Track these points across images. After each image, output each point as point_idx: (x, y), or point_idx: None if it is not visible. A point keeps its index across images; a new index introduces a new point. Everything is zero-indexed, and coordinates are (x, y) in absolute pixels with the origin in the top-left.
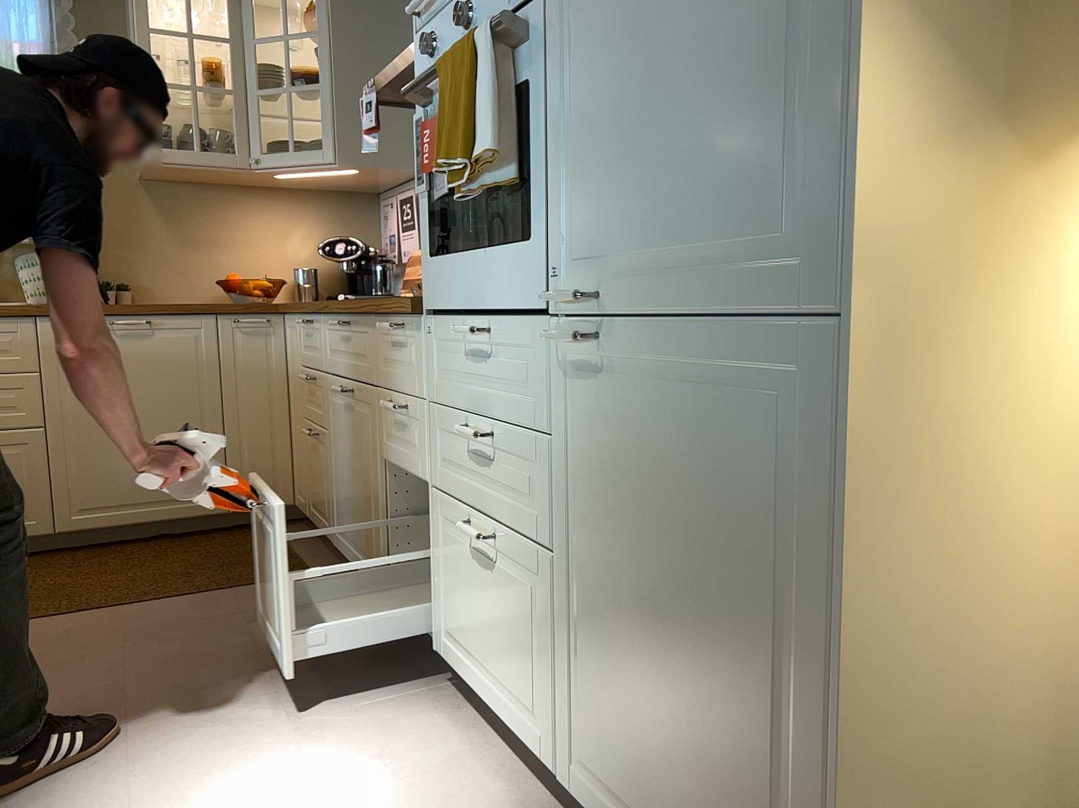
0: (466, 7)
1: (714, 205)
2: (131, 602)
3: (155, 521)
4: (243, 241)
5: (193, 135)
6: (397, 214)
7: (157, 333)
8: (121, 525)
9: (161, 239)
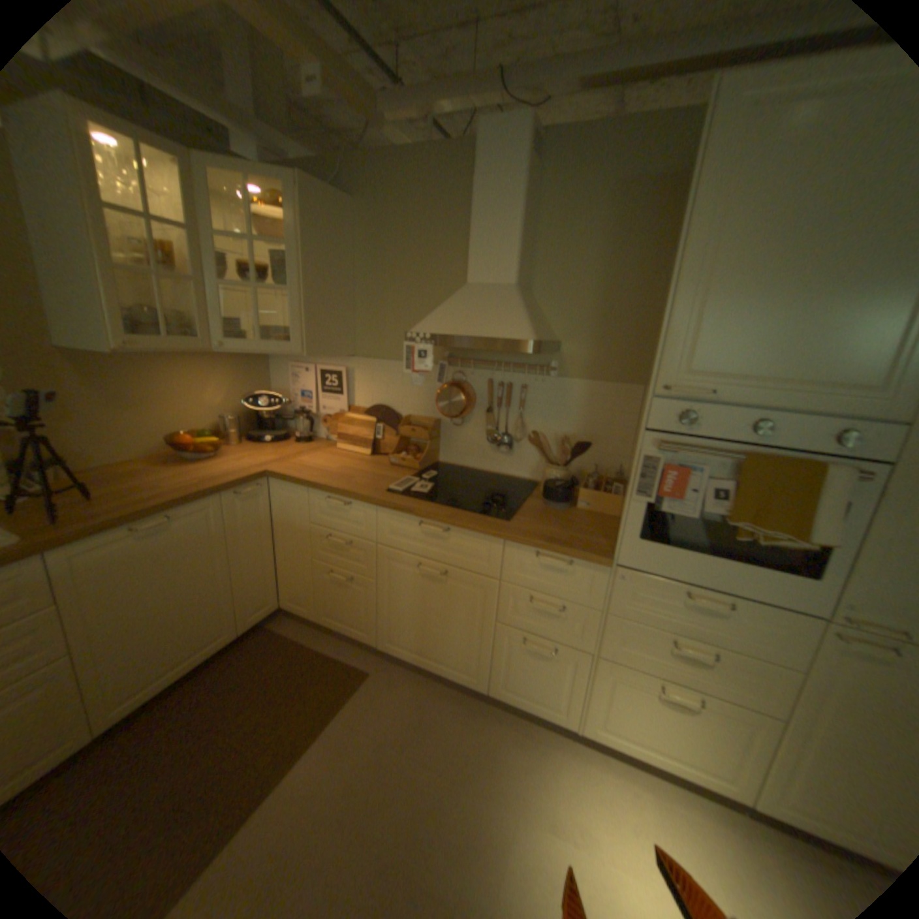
0: (772, 427)
1: None
2: (272, 778)
3: (184, 674)
4: (169, 397)
5: (150, 318)
6: (315, 379)
7: (173, 524)
8: (156, 694)
9: (88, 406)
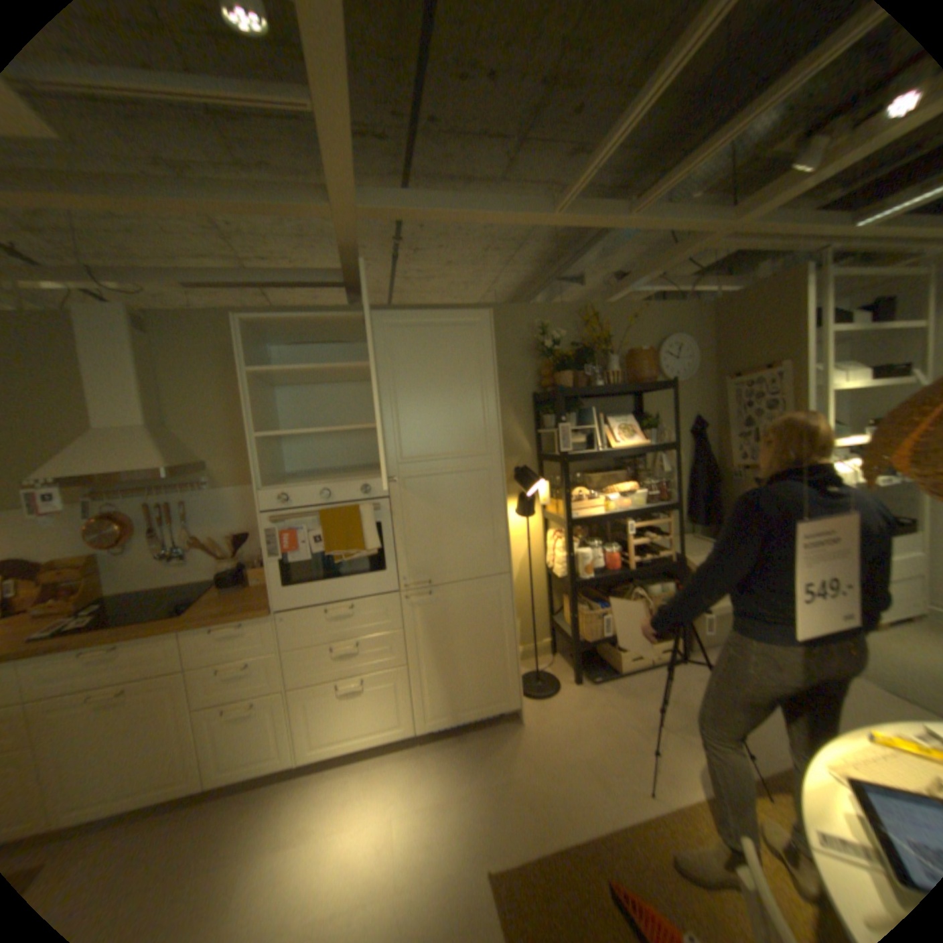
0: (327, 493)
1: (468, 556)
2: None
3: None
4: None
5: None
6: None
7: None
8: None
9: None
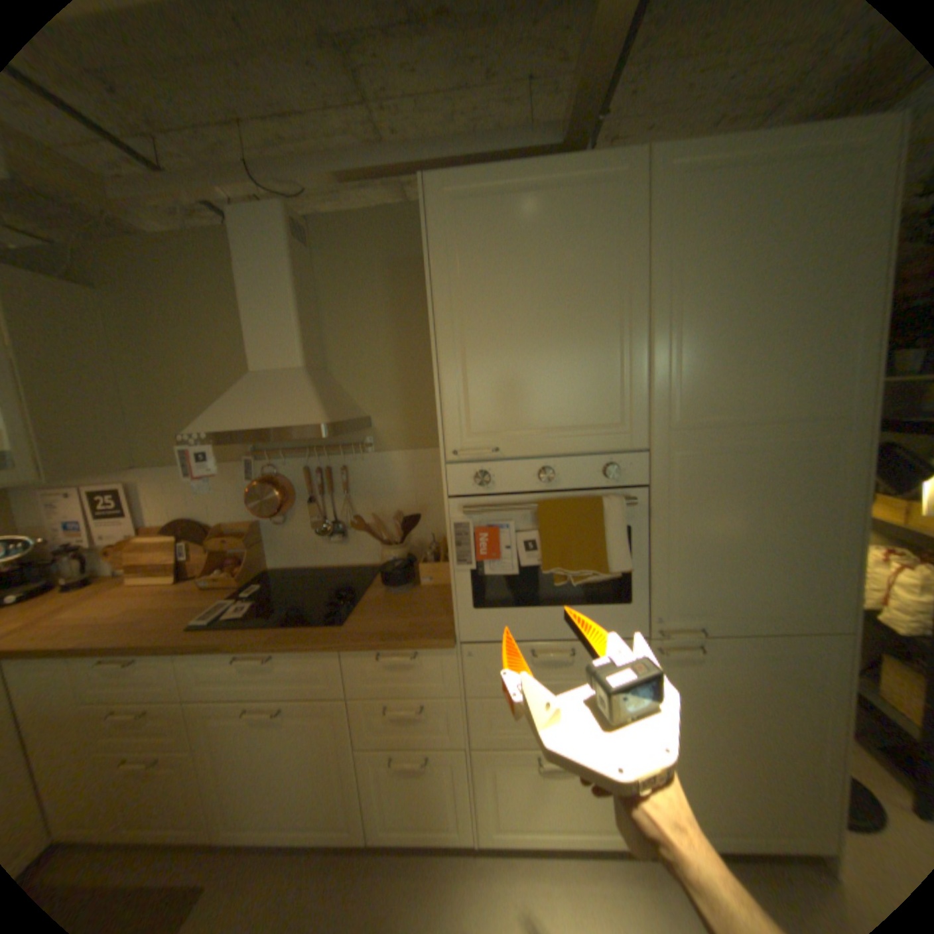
0: (552, 473)
1: (781, 596)
2: None
3: None
4: None
5: None
6: (82, 505)
7: None
8: None
9: None
